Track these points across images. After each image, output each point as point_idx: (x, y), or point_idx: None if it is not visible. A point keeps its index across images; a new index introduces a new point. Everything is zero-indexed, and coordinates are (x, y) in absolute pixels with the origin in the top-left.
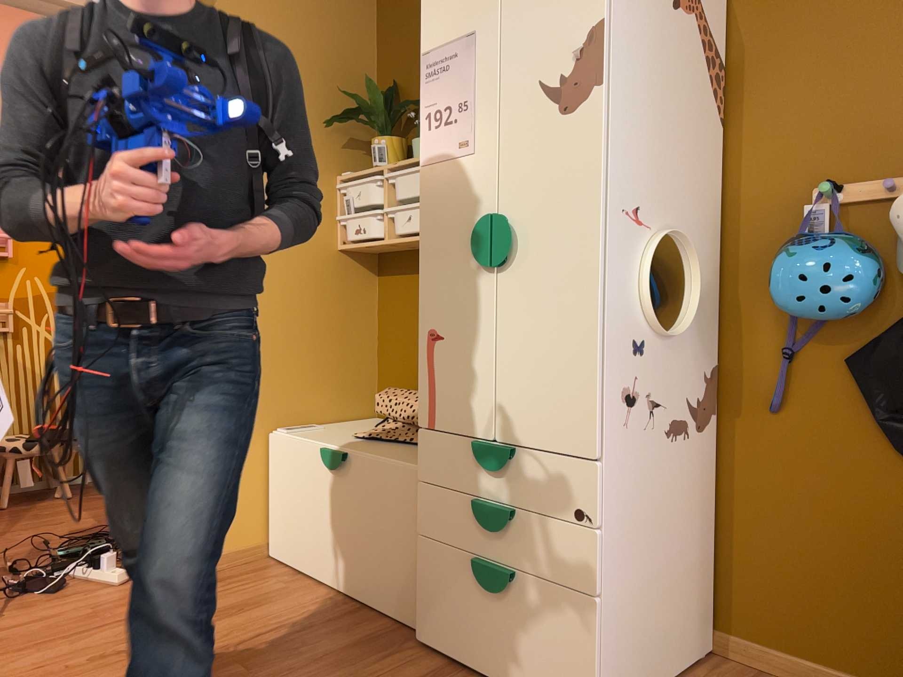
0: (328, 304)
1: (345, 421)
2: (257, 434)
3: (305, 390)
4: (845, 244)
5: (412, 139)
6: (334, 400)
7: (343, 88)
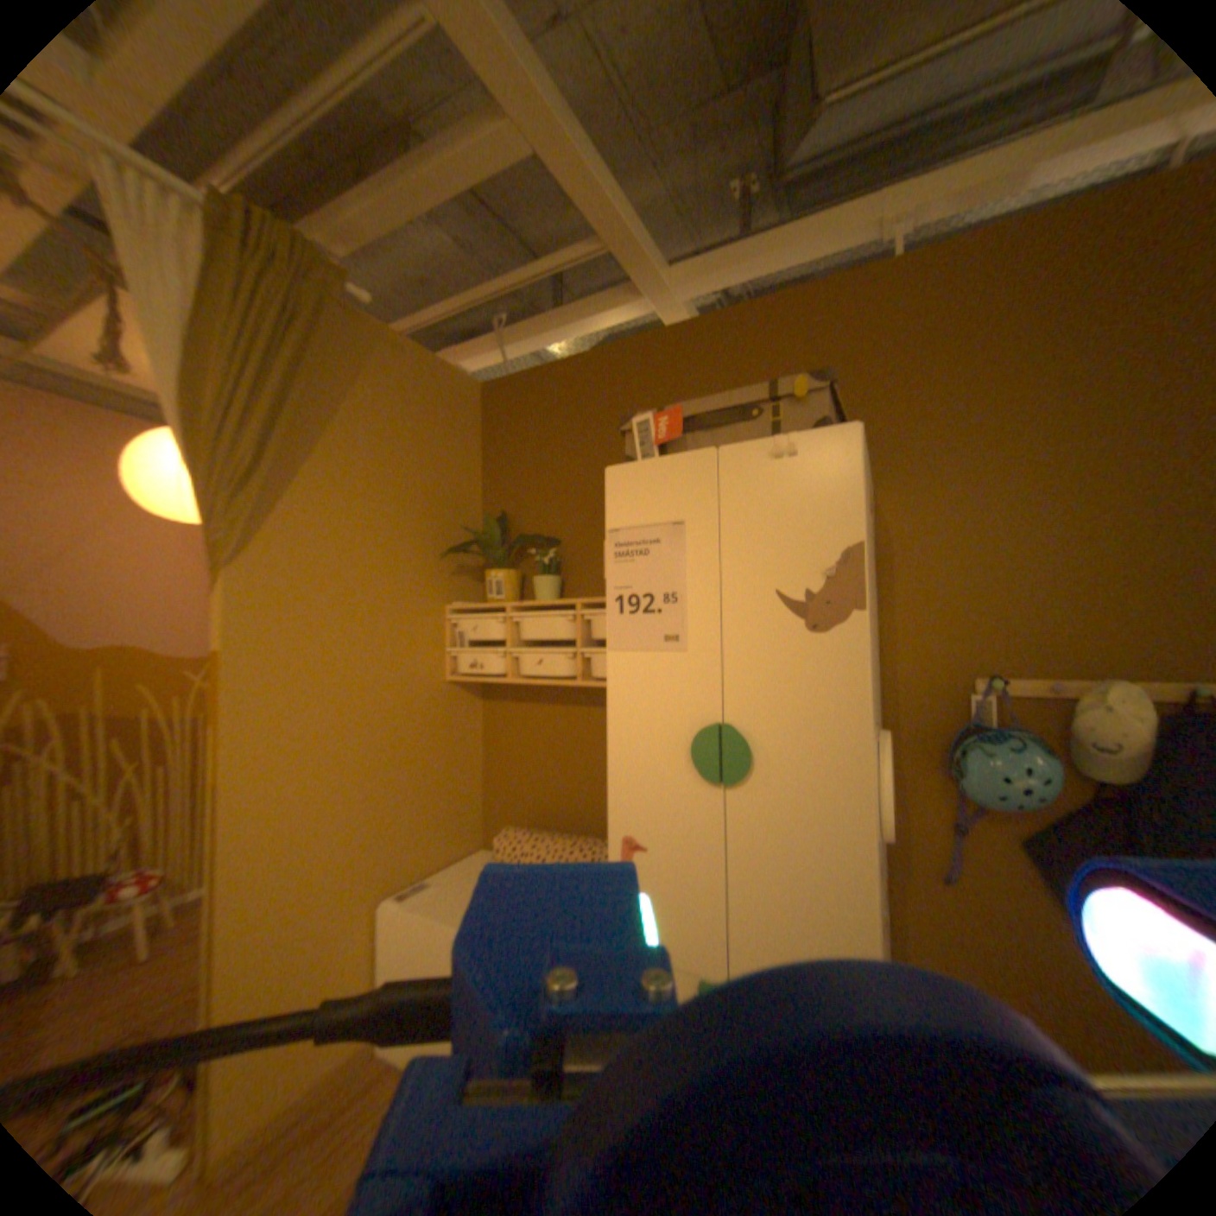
0: (439, 740)
1: (456, 863)
2: (366, 909)
3: (417, 841)
4: (1035, 745)
5: (536, 576)
6: (445, 841)
7: (452, 515)
